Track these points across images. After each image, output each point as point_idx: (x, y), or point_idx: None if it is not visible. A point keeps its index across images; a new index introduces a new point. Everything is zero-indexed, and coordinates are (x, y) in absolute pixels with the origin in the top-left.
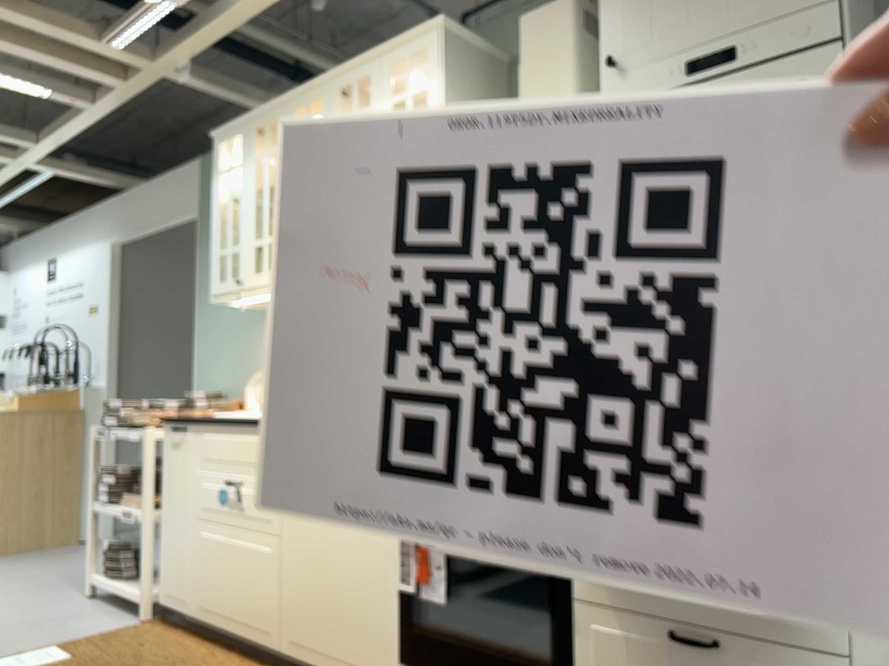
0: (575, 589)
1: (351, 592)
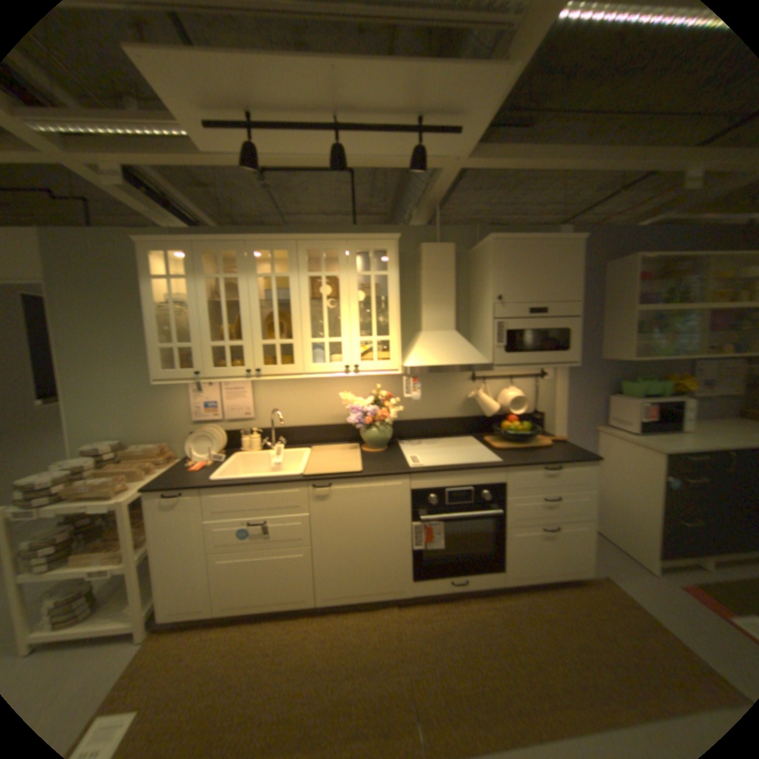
0: (506, 524)
1: (377, 559)
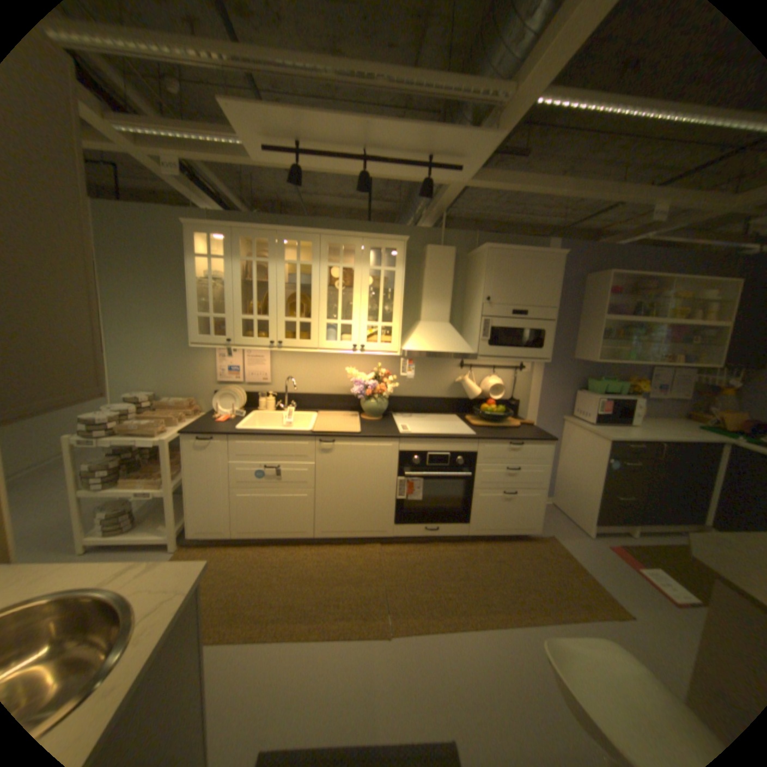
0: (474, 485)
1: (367, 504)
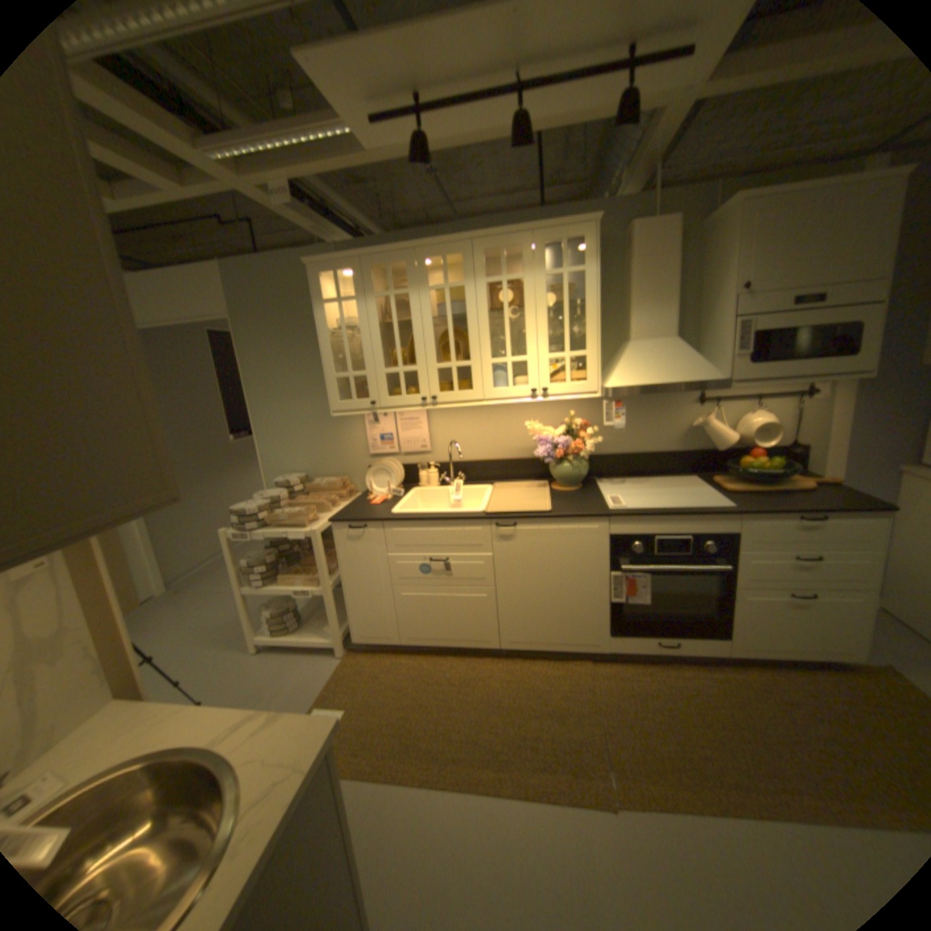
0: (738, 585)
1: (569, 609)
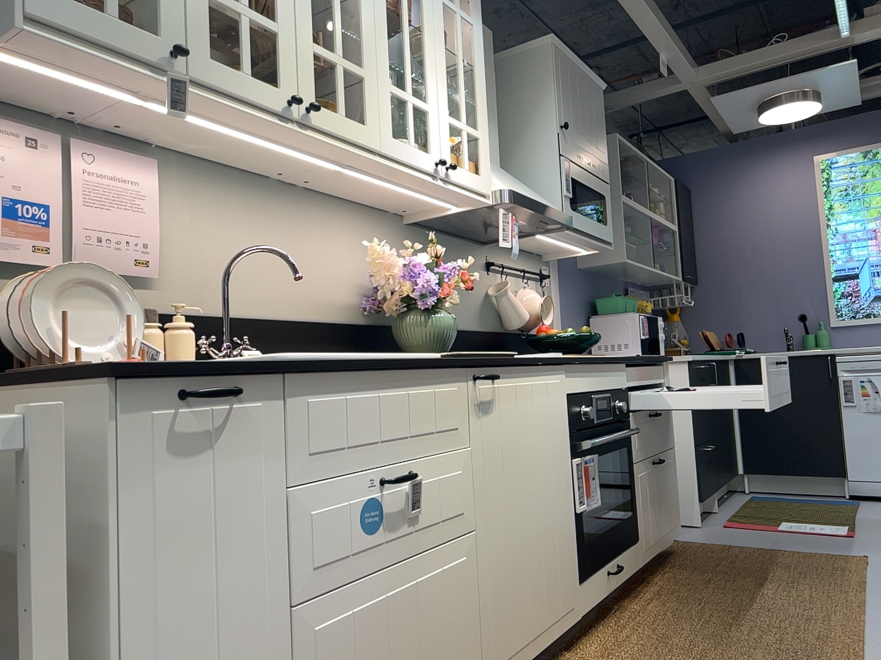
0: (633, 456)
1: (548, 543)
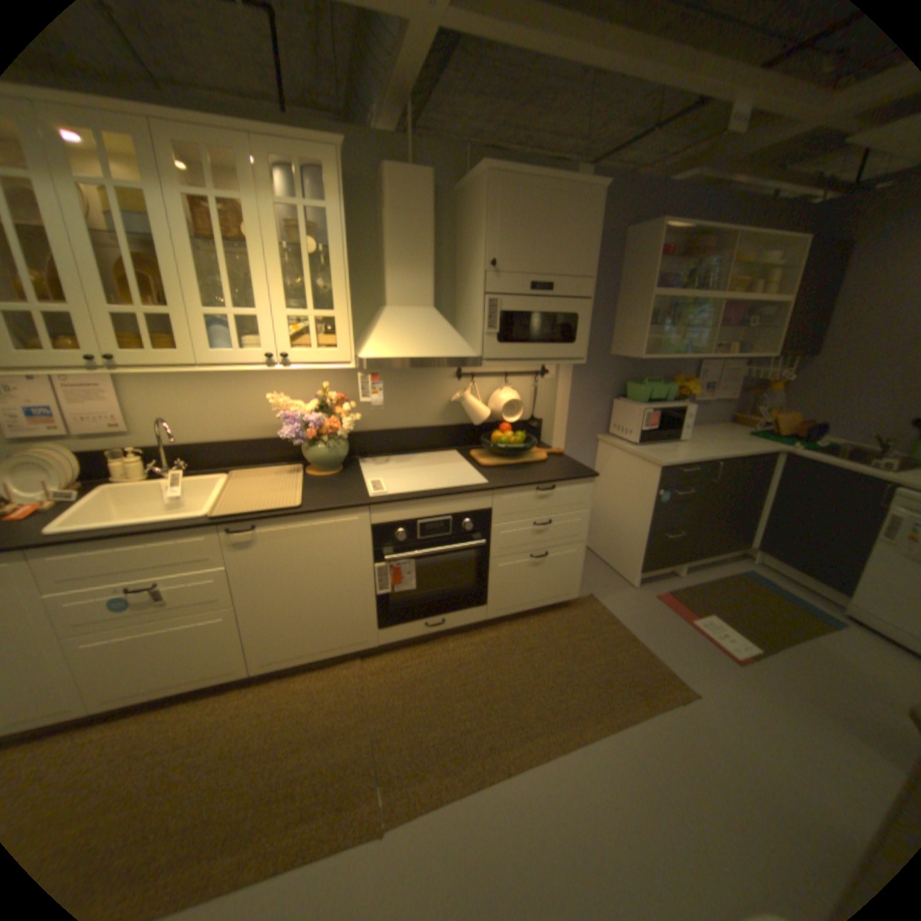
0: (490, 554)
1: (331, 611)
